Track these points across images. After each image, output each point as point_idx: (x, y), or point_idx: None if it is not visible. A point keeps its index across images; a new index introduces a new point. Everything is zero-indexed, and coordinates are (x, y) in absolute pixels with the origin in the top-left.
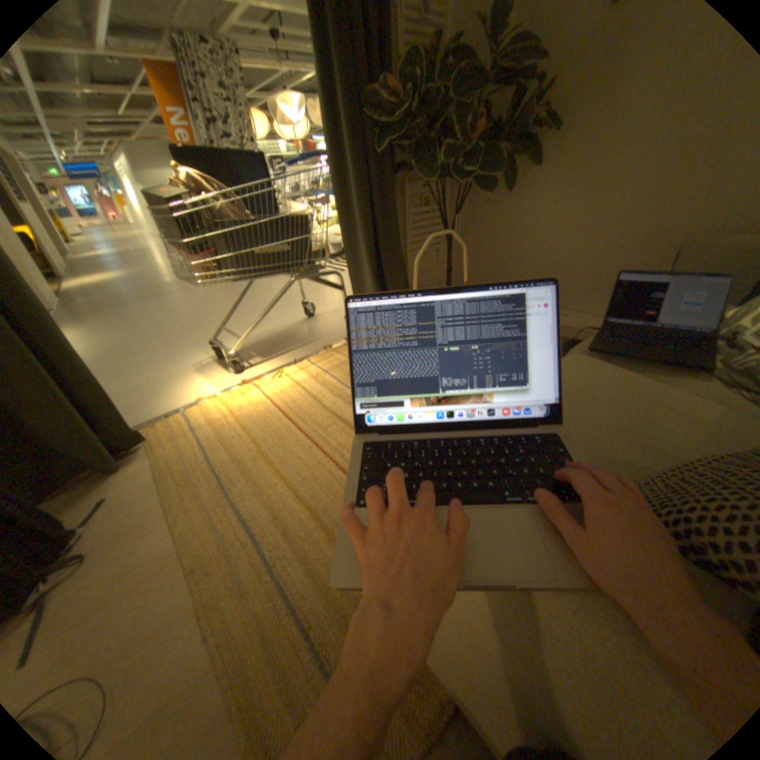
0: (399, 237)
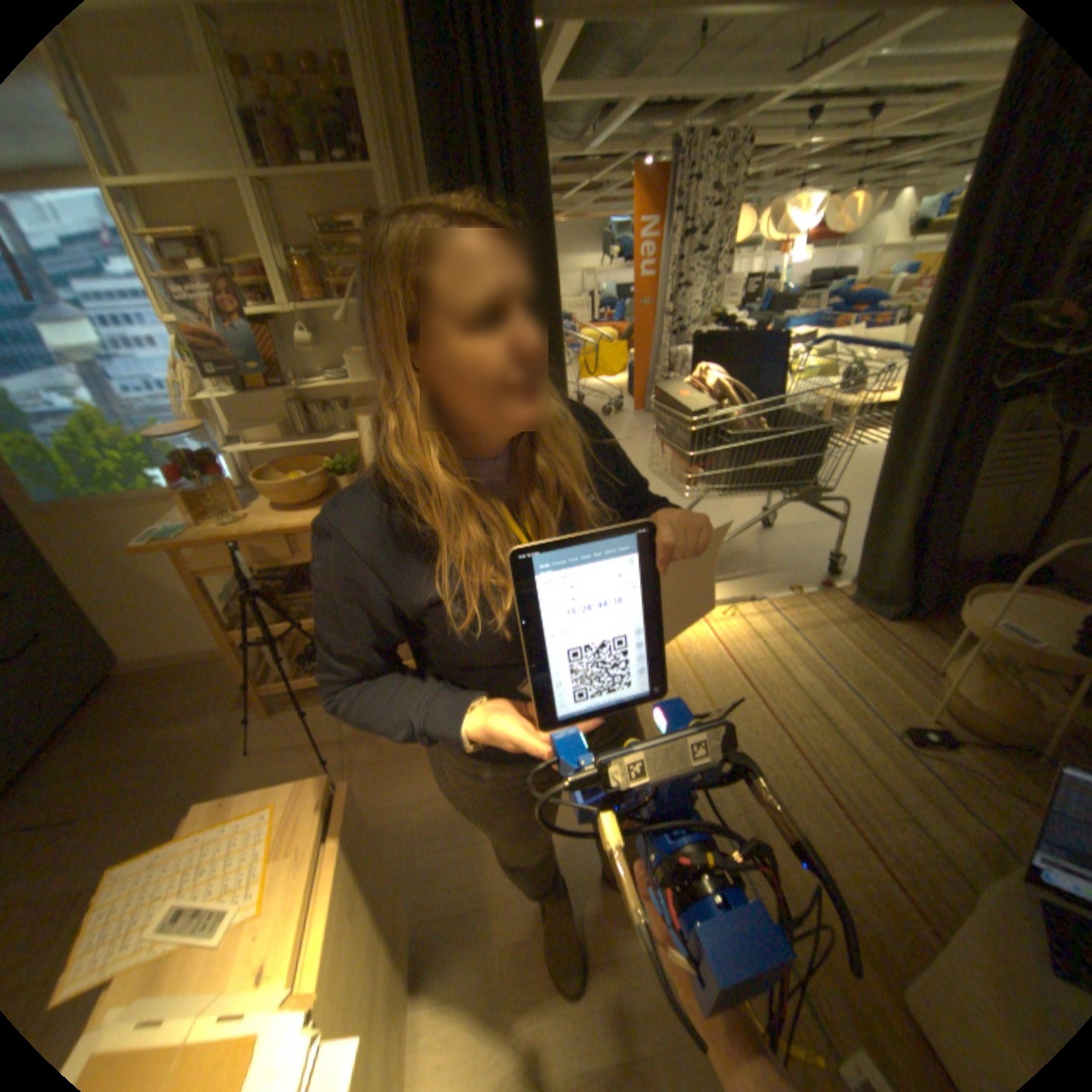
0: (978, 484)
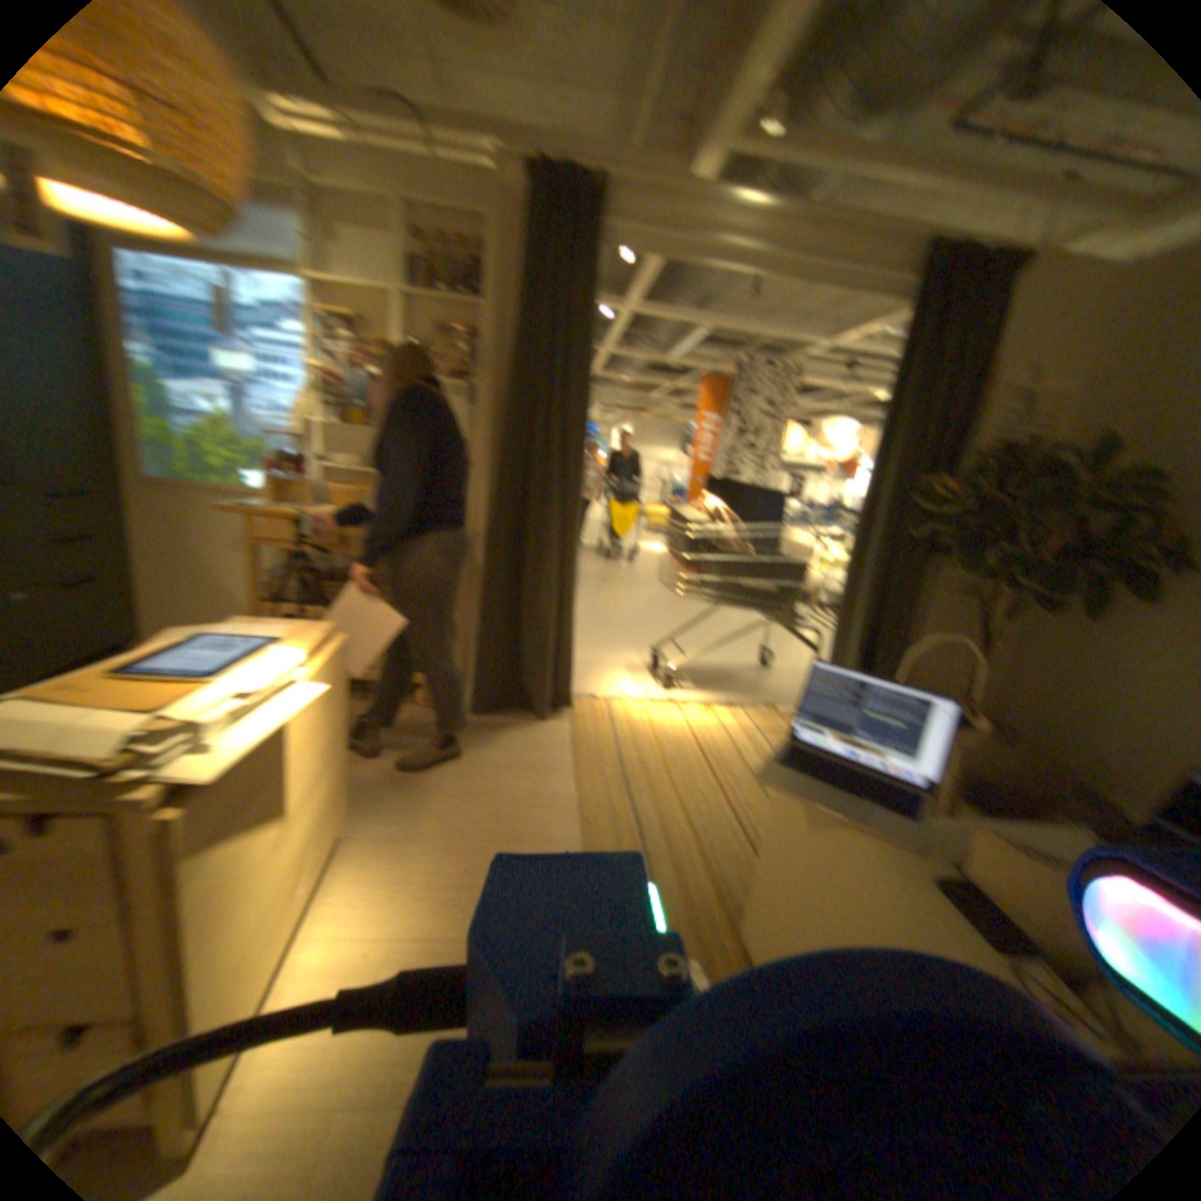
0: (913, 614)
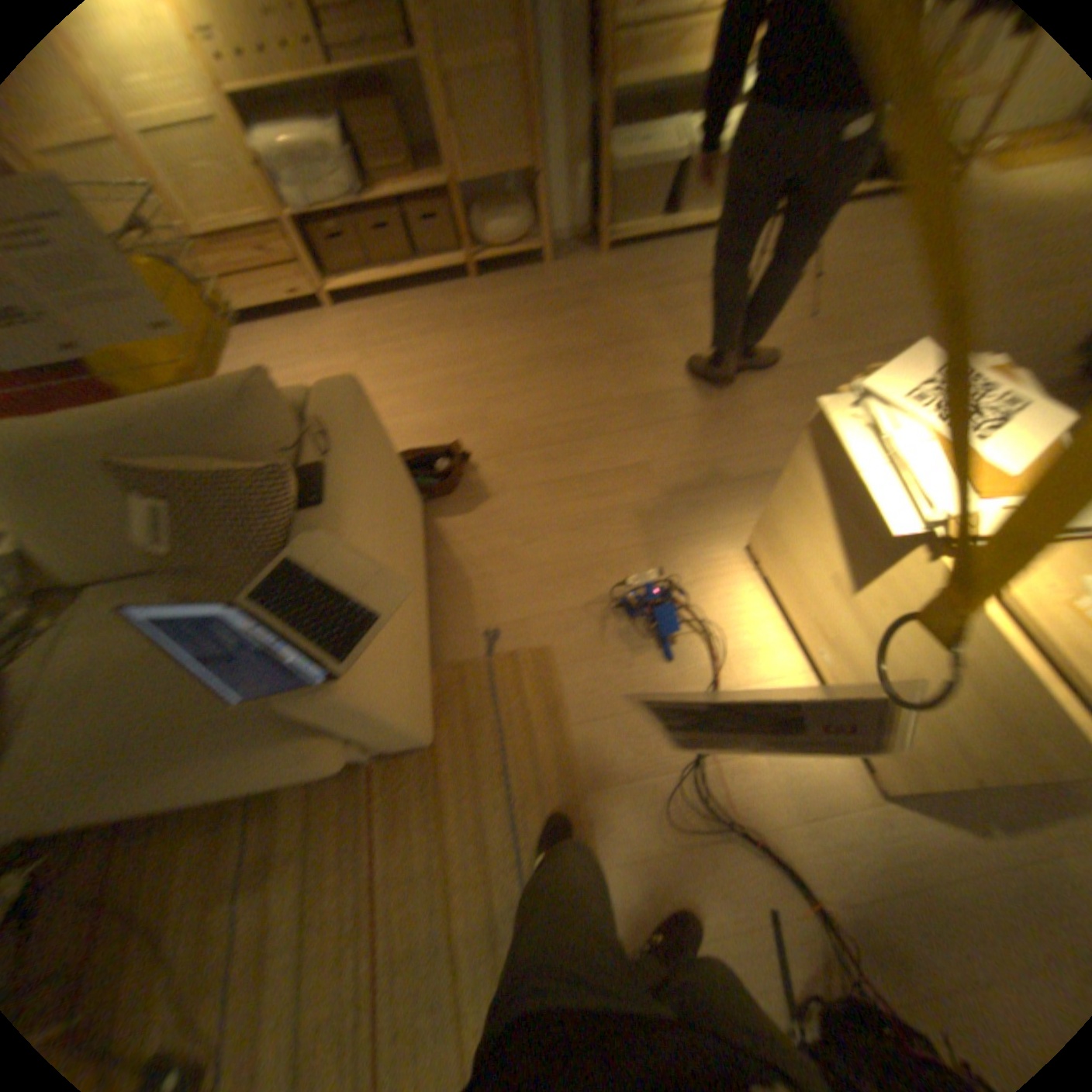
0: None
